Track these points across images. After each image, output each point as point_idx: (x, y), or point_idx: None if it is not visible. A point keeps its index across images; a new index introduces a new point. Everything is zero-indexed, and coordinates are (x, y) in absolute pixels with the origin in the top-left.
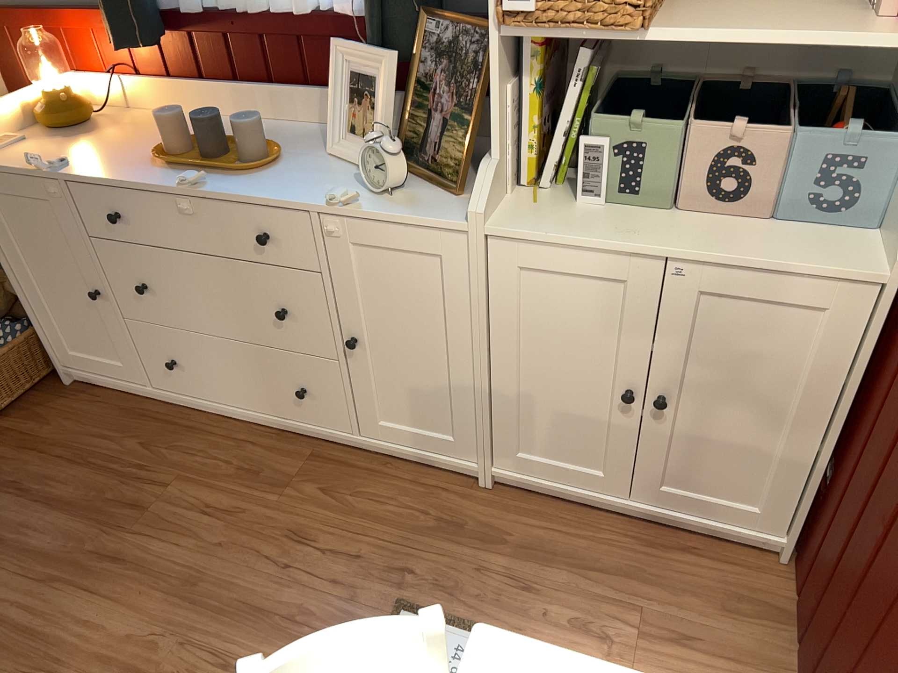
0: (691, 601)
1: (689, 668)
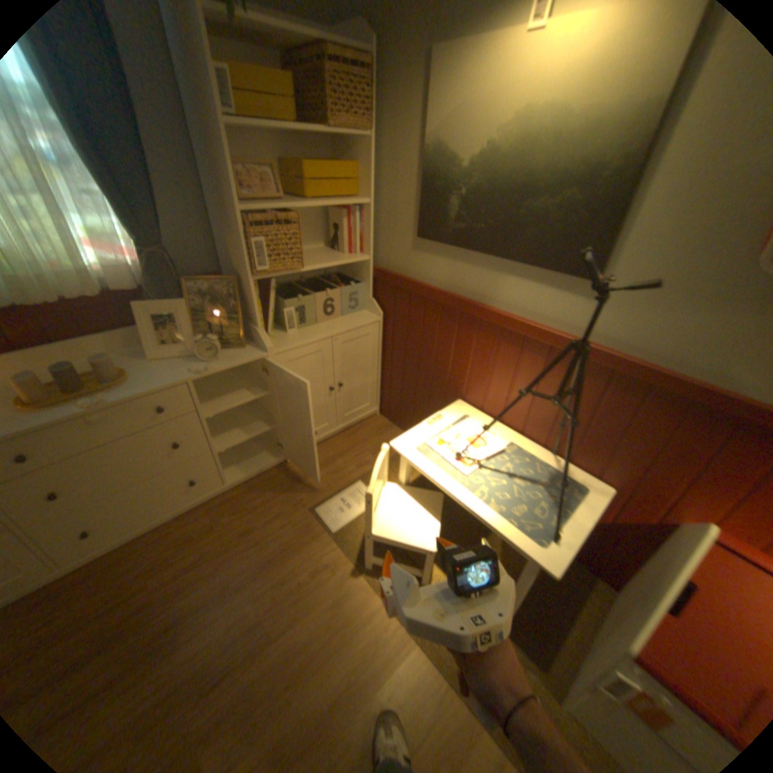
0: (373, 439)
1: None
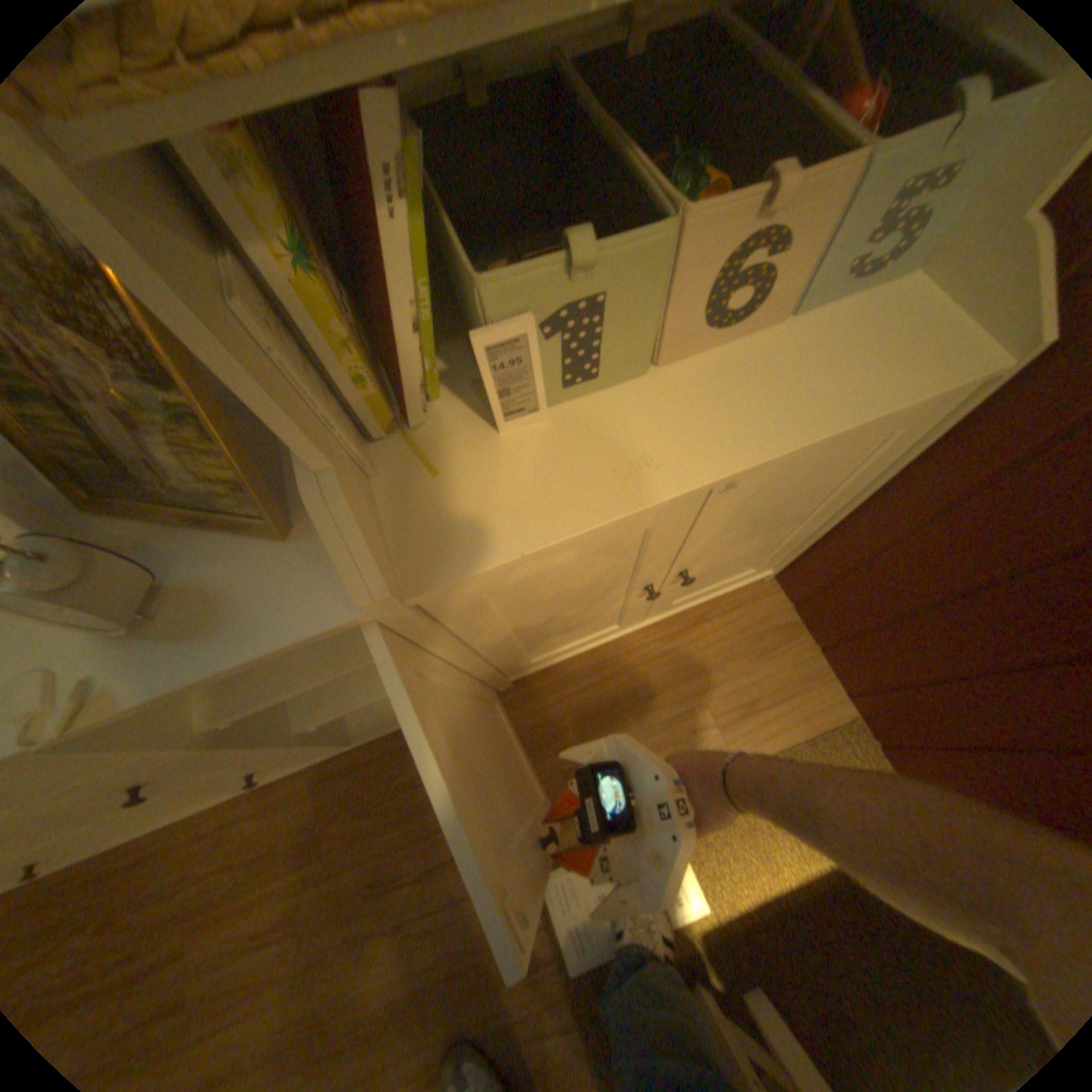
0: (738, 673)
1: (776, 736)
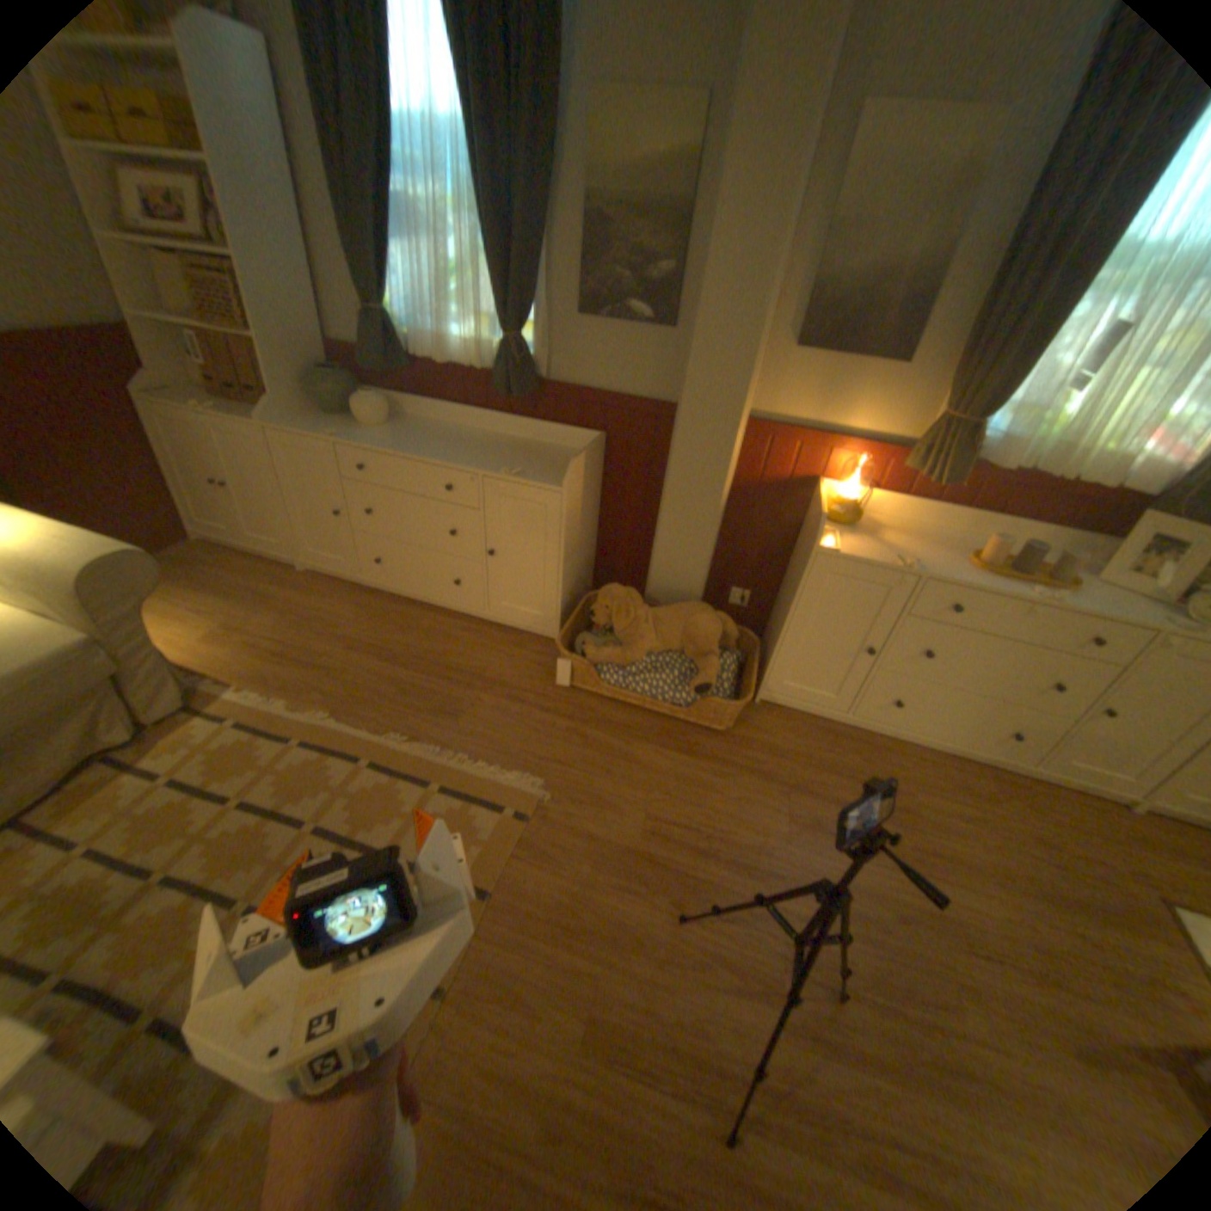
0: None
1: None
